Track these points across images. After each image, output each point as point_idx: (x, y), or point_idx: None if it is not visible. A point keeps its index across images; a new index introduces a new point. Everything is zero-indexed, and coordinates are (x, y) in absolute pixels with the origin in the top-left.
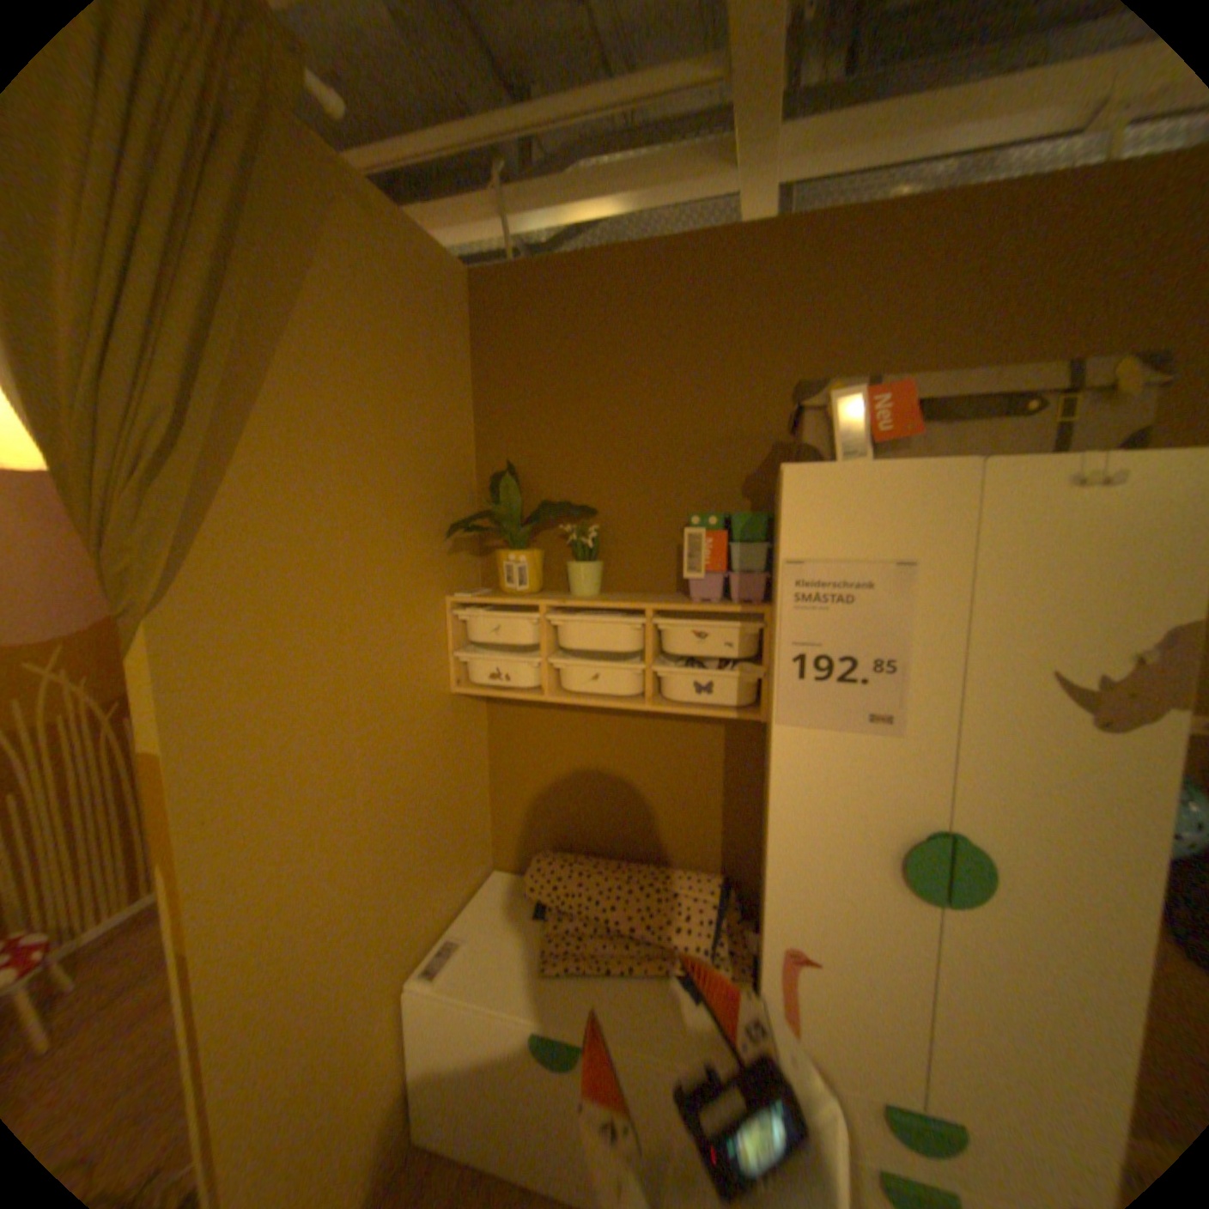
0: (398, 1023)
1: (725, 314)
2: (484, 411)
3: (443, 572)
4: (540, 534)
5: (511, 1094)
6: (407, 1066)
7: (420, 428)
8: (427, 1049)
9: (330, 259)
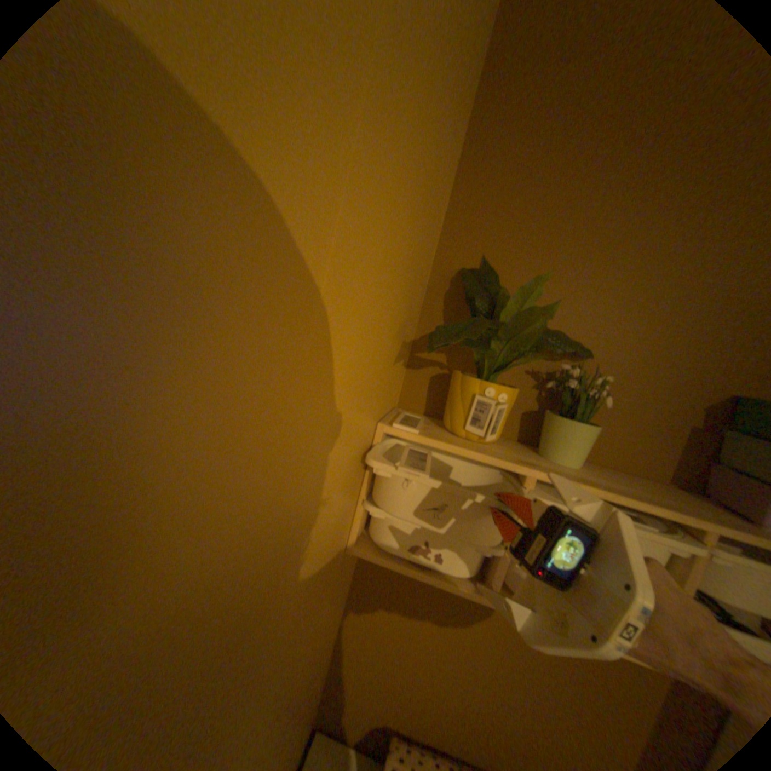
0: None
1: None
2: (470, 183)
3: (386, 387)
4: None
5: None
6: None
7: (436, 155)
8: None
9: None
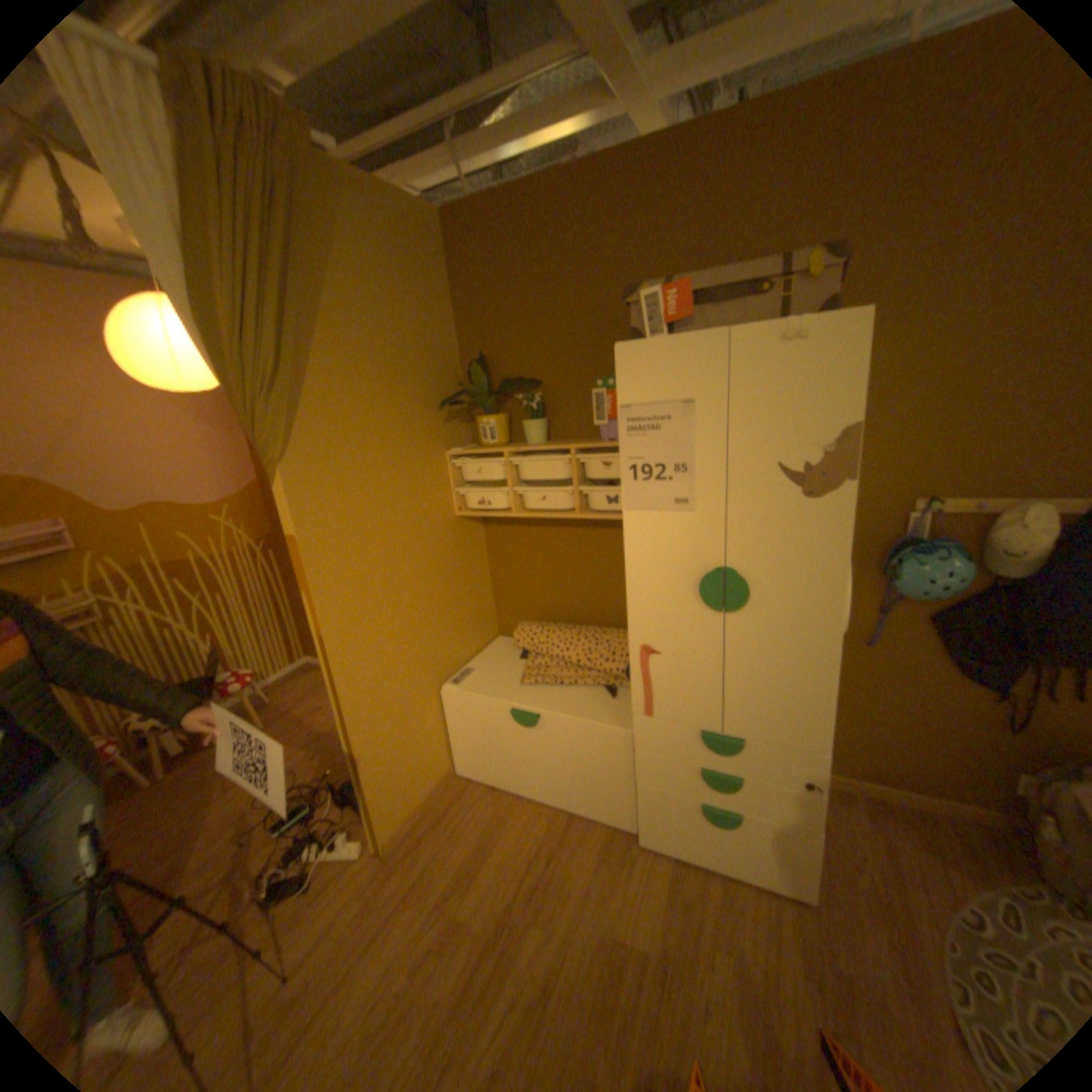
0: (440, 709)
1: (618, 220)
2: (459, 316)
3: (441, 436)
4: (505, 404)
5: (505, 744)
6: (448, 734)
7: (414, 337)
8: (457, 722)
9: (341, 236)
